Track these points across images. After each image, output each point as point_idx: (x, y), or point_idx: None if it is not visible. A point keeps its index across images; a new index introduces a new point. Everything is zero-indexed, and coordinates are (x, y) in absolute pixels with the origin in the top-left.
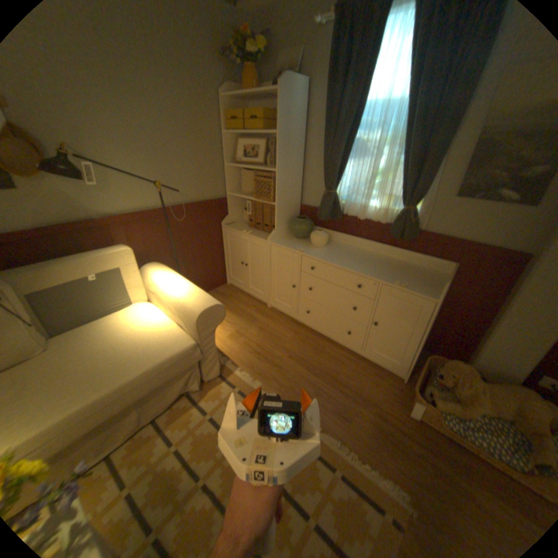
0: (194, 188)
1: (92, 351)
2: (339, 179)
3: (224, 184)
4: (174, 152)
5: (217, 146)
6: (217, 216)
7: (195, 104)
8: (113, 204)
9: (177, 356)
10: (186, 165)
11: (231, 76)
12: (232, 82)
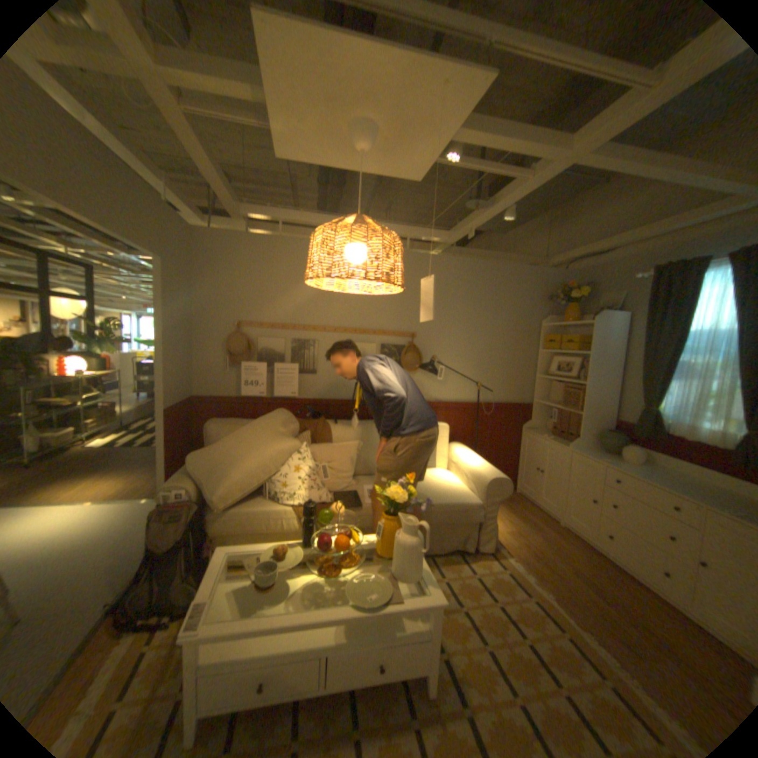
0: (504, 391)
1: None
2: (663, 397)
3: (532, 392)
4: (494, 363)
5: (532, 361)
6: (519, 419)
7: (519, 332)
8: (444, 394)
9: (467, 506)
10: (502, 373)
11: (554, 311)
12: (555, 315)
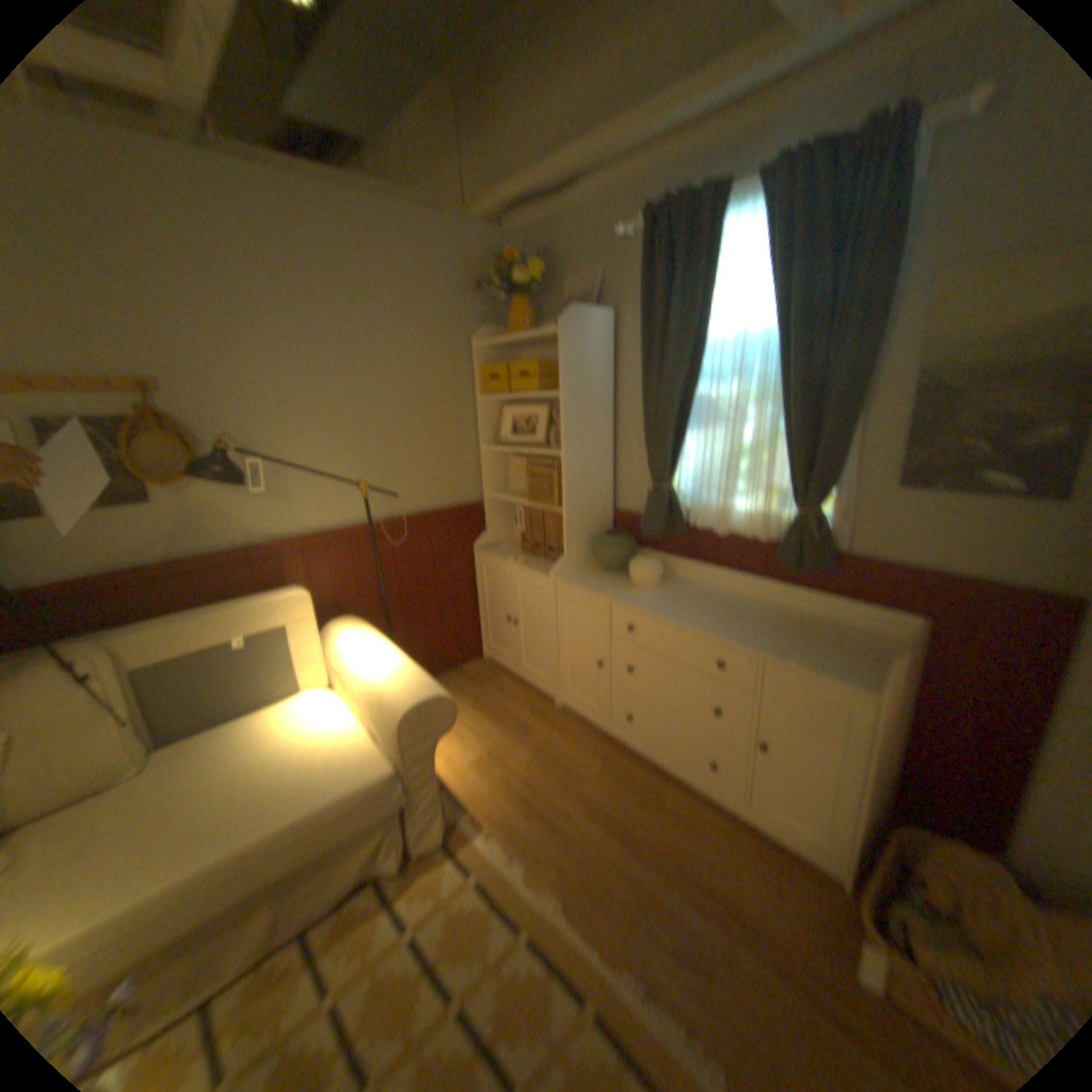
0: (428, 490)
1: (213, 780)
2: (676, 465)
3: (481, 482)
4: (395, 436)
5: (469, 421)
6: (467, 535)
7: (433, 364)
8: (291, 522)
9: (356, 798)
10: (415, 454)
11: (492, 318)
12: (495, 327)
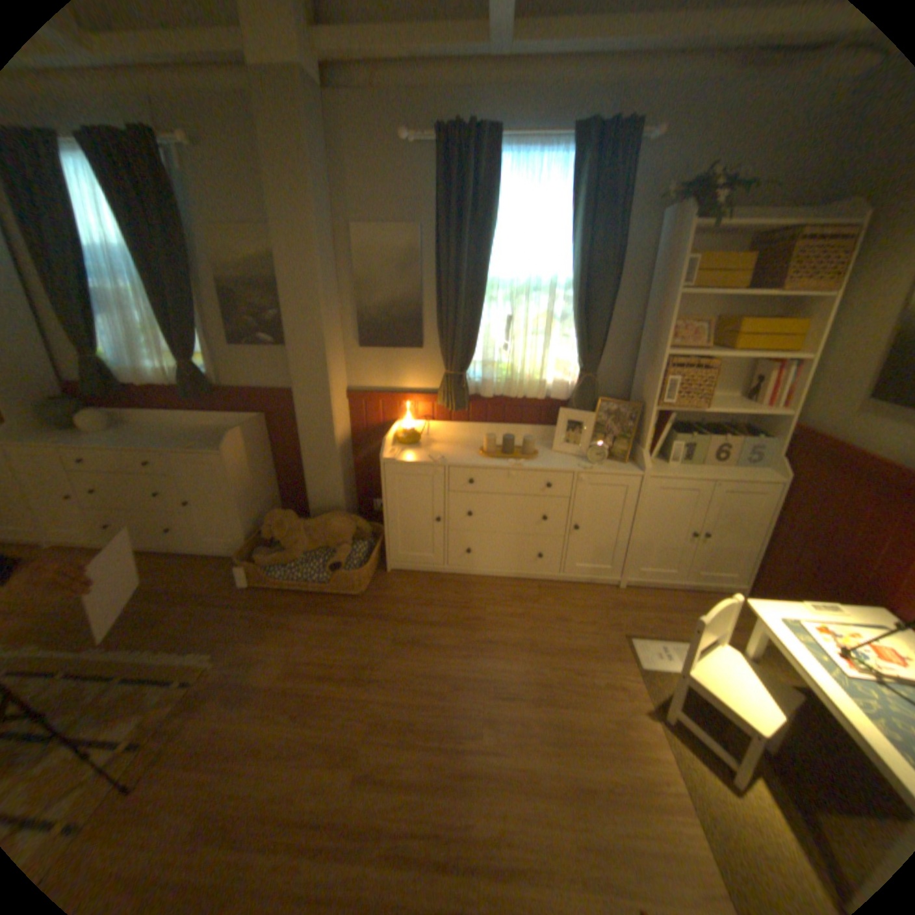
0: None
1: None
2: (93, 342)
3: None
4: None
5: None
6: None
7: None
8: None
9: None
10: None
11: None
12: None
